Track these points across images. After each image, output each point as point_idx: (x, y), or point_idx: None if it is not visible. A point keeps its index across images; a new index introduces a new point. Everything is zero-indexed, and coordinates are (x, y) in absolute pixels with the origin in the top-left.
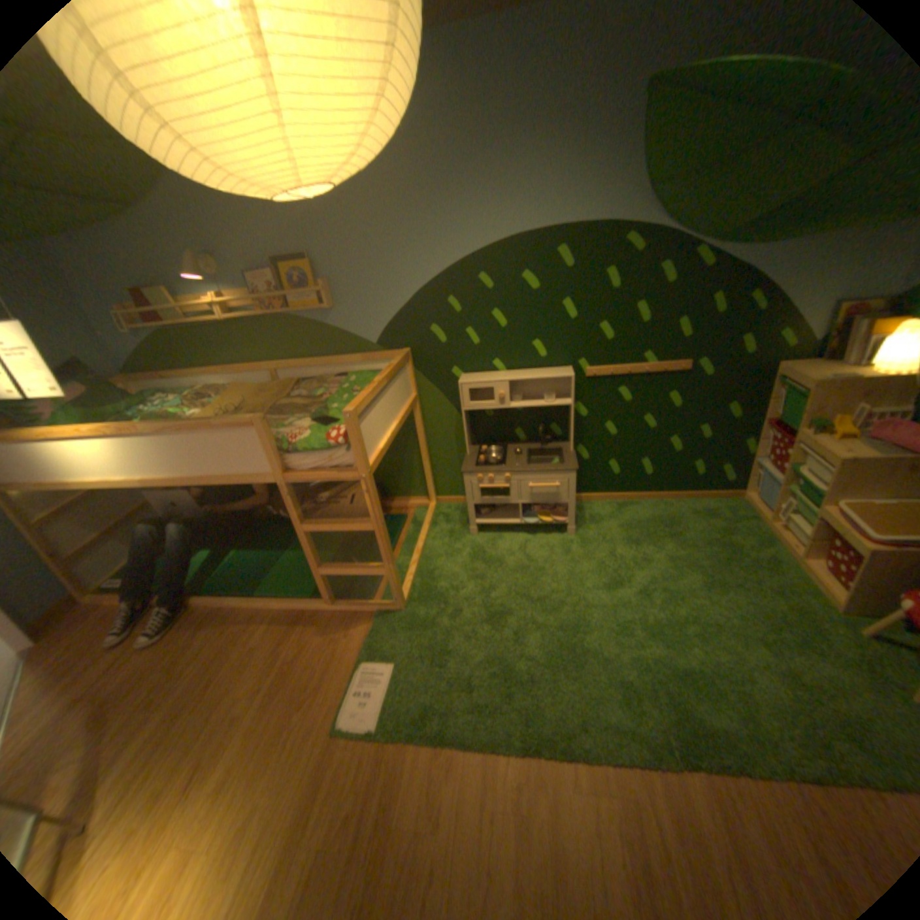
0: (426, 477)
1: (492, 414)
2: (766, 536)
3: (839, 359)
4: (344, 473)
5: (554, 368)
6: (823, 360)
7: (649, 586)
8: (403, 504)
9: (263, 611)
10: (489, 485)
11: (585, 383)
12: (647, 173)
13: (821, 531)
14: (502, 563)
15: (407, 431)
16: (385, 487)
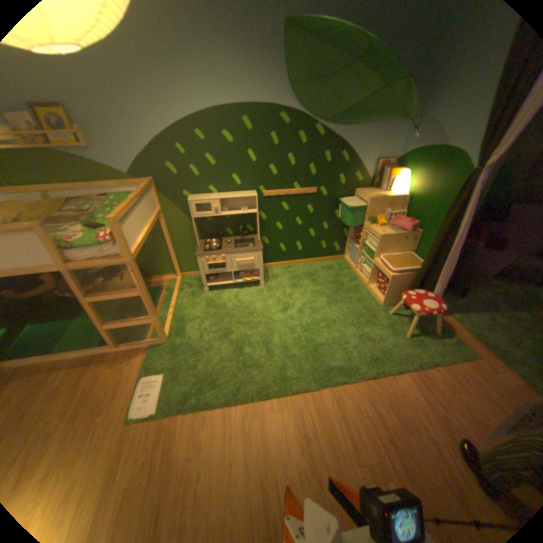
0: (172, 261)
1: (211, 220)
2: (352, 276)
3: (379, 188)
4: (112, 260)
5: (245, 191)
6: (372, 188)
7: (302, 307)
8: (158, 280)
9: (60, 361)
10: (212, 262)
11: (263, 200)
12: (287, 78)
13: (373, 270)
14: (224, 306)
15: (156, 232)
16: (144, 270)
